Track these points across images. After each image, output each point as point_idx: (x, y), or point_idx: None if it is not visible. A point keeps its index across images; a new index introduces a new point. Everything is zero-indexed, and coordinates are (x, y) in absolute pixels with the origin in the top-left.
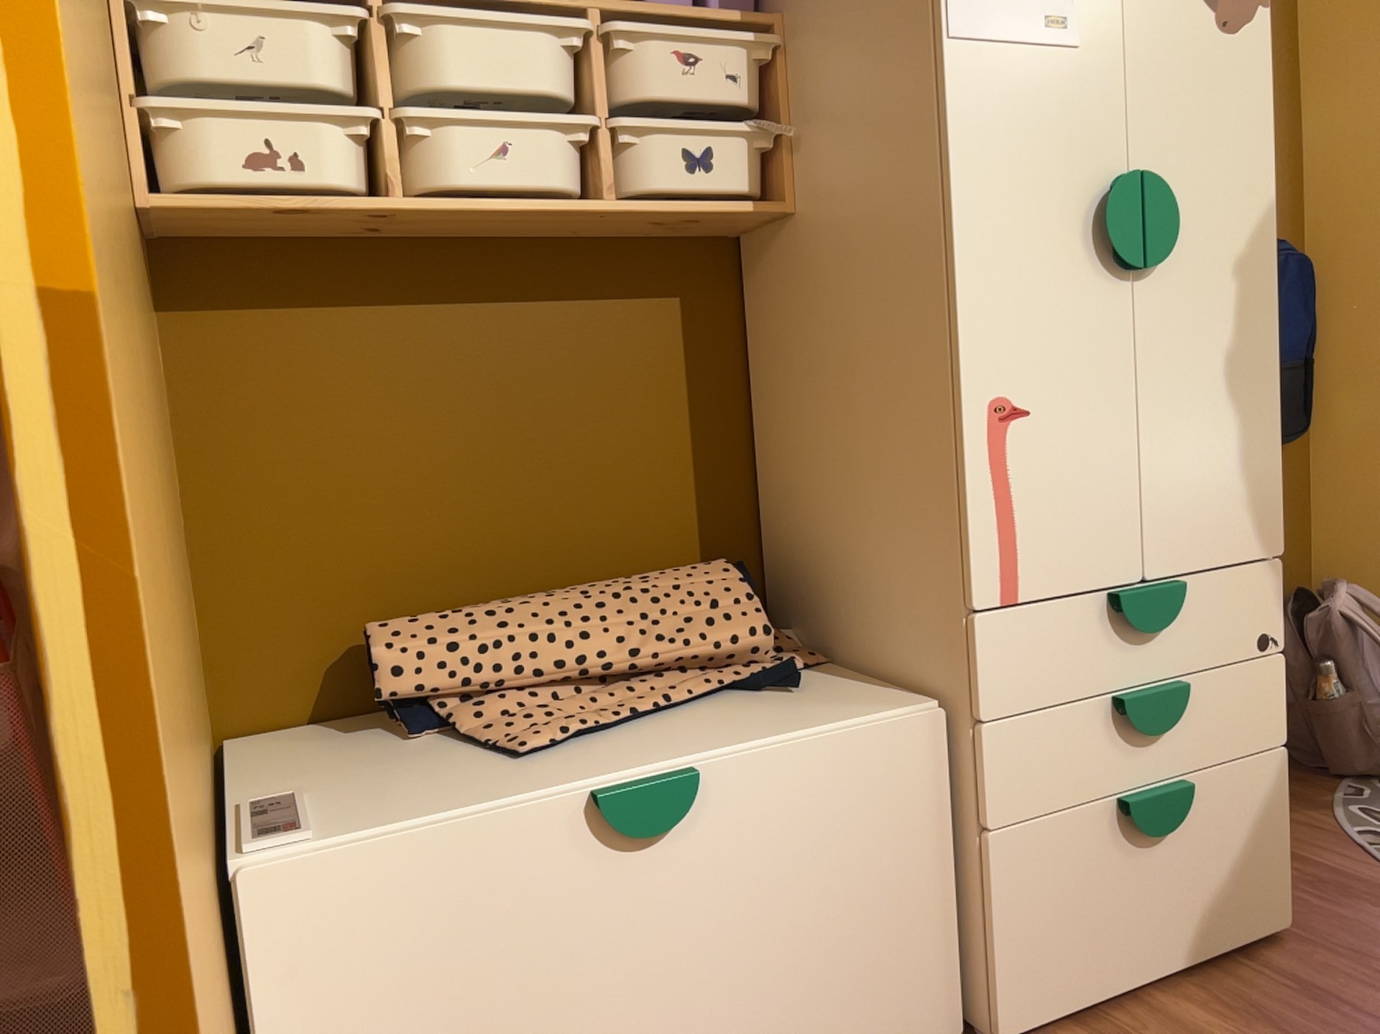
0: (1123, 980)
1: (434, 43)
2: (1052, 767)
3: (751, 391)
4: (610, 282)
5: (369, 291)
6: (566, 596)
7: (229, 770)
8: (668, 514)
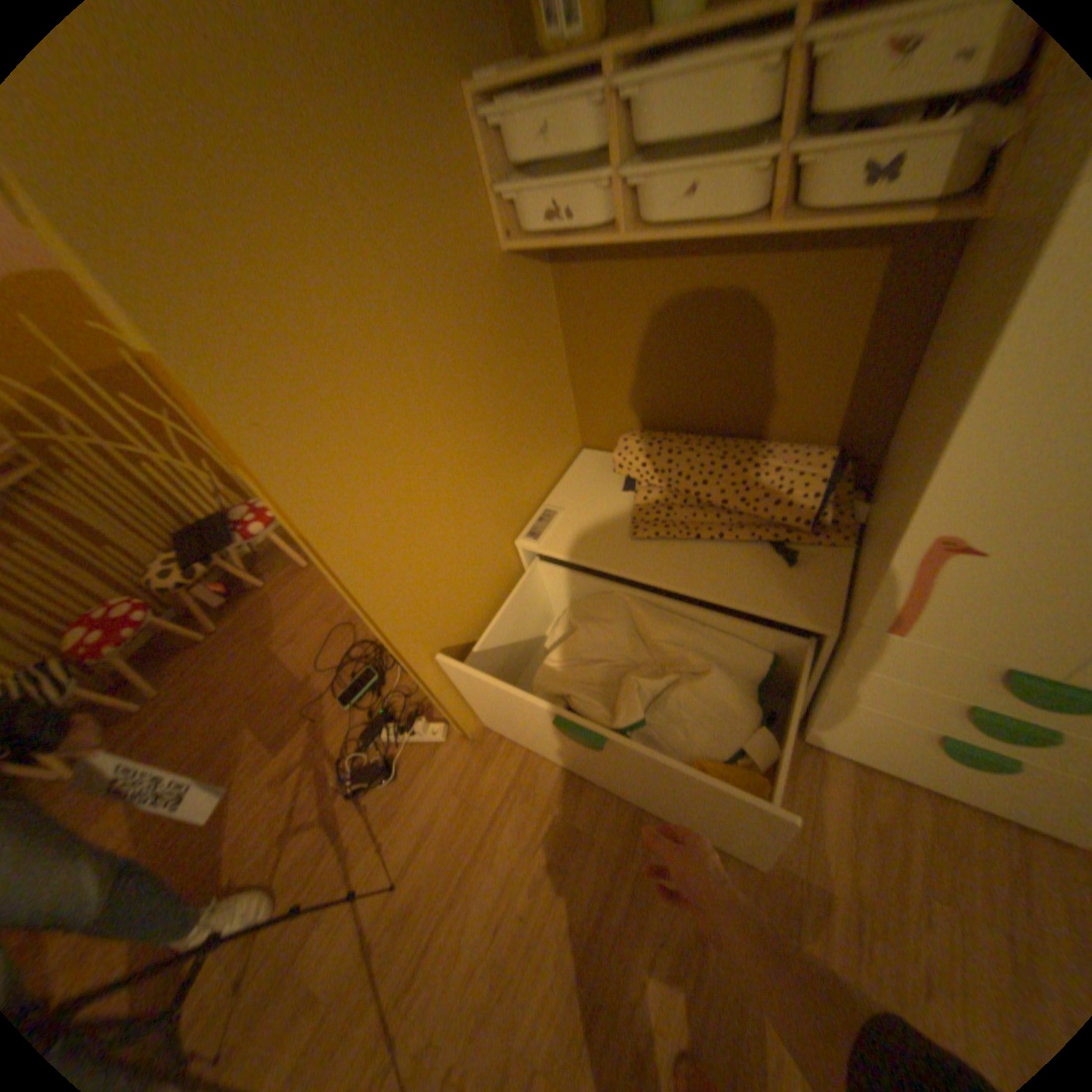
0: (899, 773)
1: (647, 96)
2: (890, 699)
3: (927, 336)
4: (820, 239)
5: (646, 250)
6: (712, 453)
7: (564, 475)
8: (818, 408)
